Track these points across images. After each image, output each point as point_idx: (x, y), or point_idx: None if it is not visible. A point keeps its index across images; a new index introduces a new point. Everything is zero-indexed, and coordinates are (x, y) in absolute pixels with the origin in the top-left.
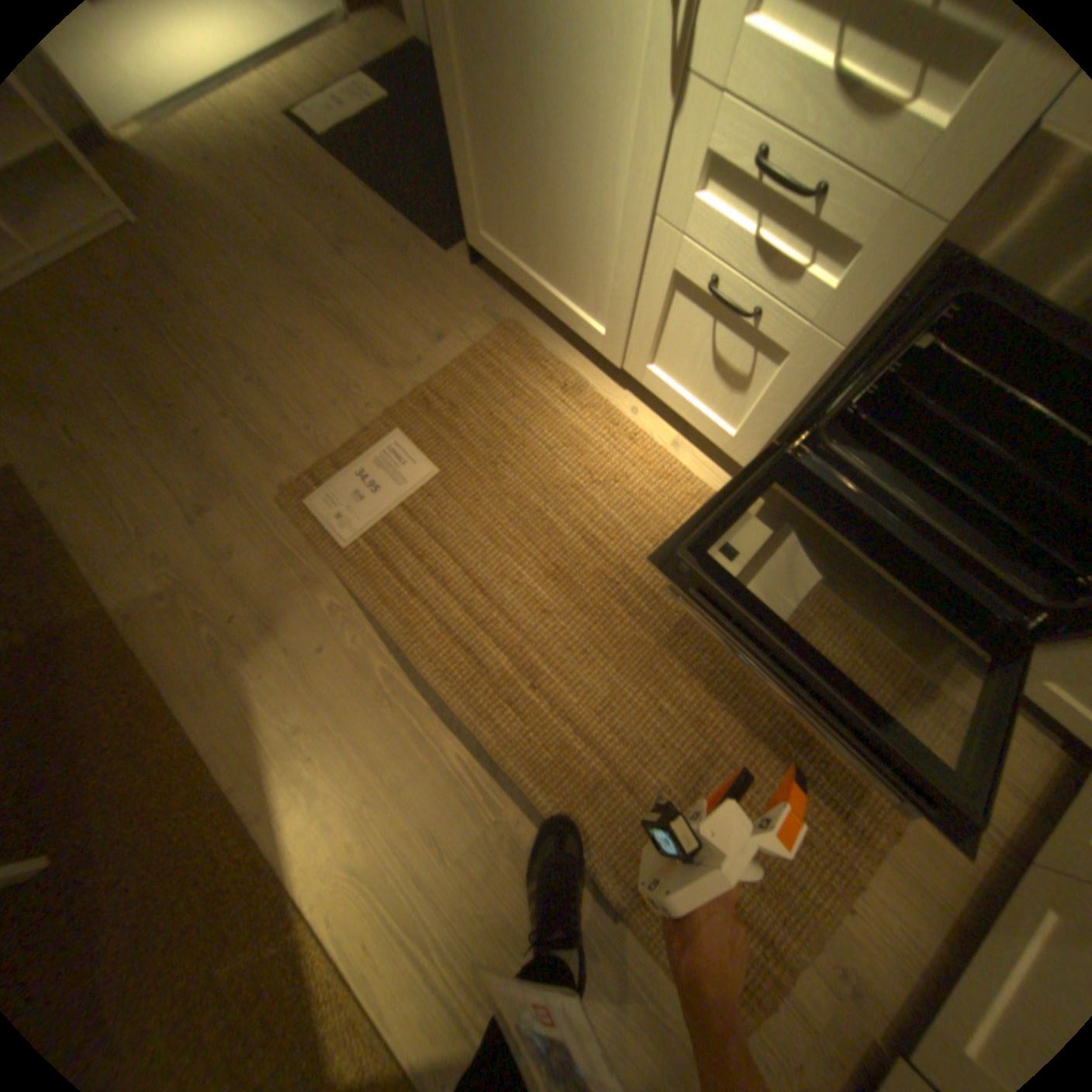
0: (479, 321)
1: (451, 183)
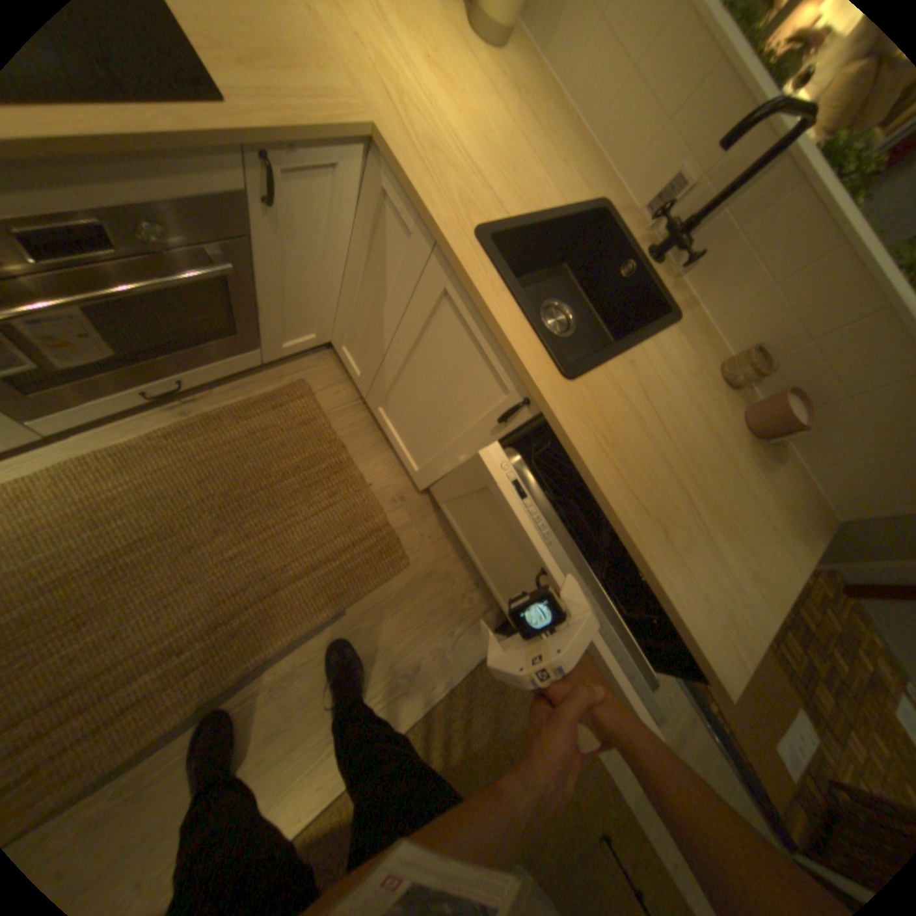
0: None
1: None
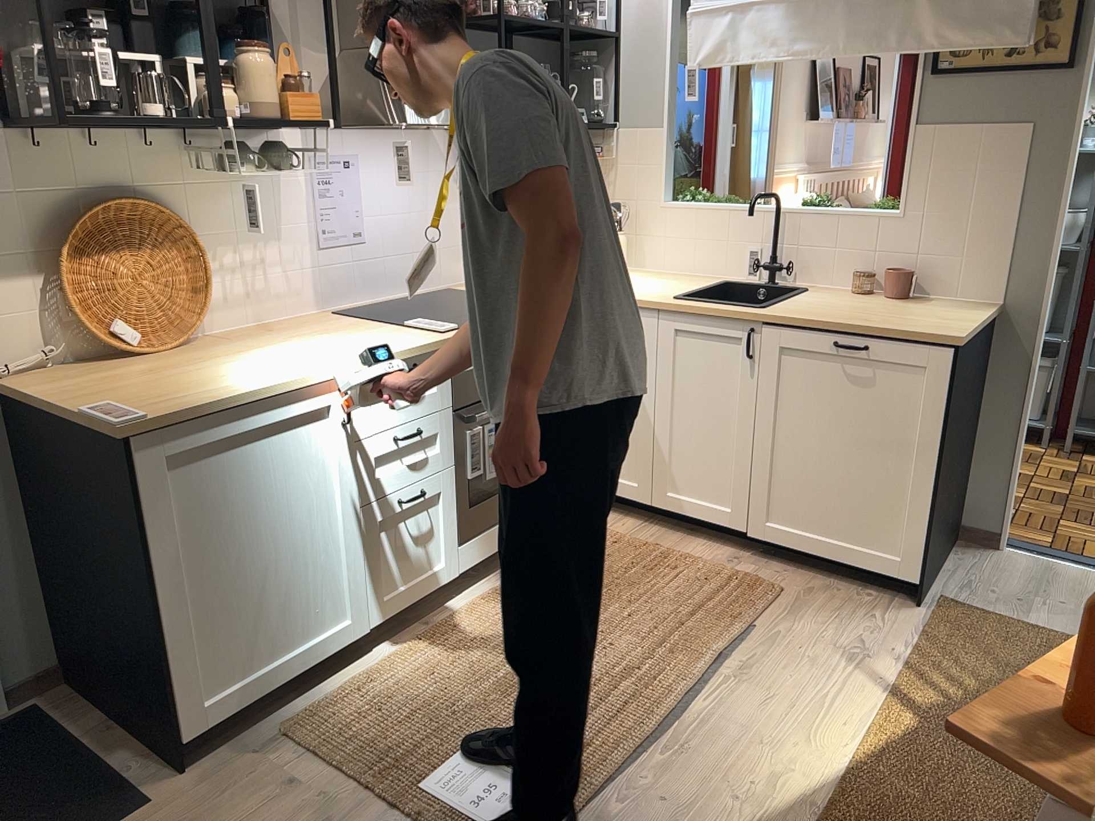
0: (274, 754)
1: (19, 816)
